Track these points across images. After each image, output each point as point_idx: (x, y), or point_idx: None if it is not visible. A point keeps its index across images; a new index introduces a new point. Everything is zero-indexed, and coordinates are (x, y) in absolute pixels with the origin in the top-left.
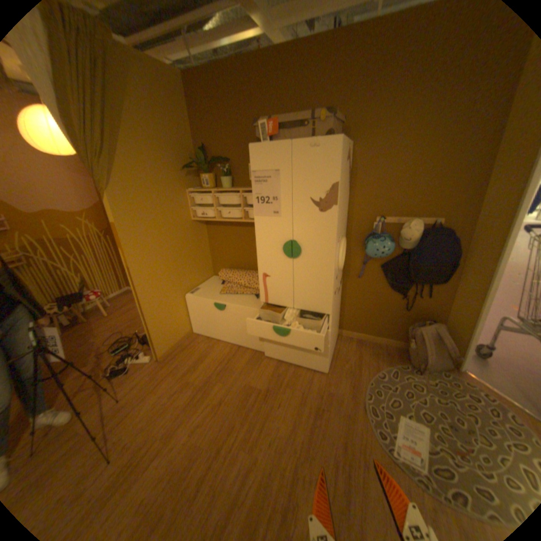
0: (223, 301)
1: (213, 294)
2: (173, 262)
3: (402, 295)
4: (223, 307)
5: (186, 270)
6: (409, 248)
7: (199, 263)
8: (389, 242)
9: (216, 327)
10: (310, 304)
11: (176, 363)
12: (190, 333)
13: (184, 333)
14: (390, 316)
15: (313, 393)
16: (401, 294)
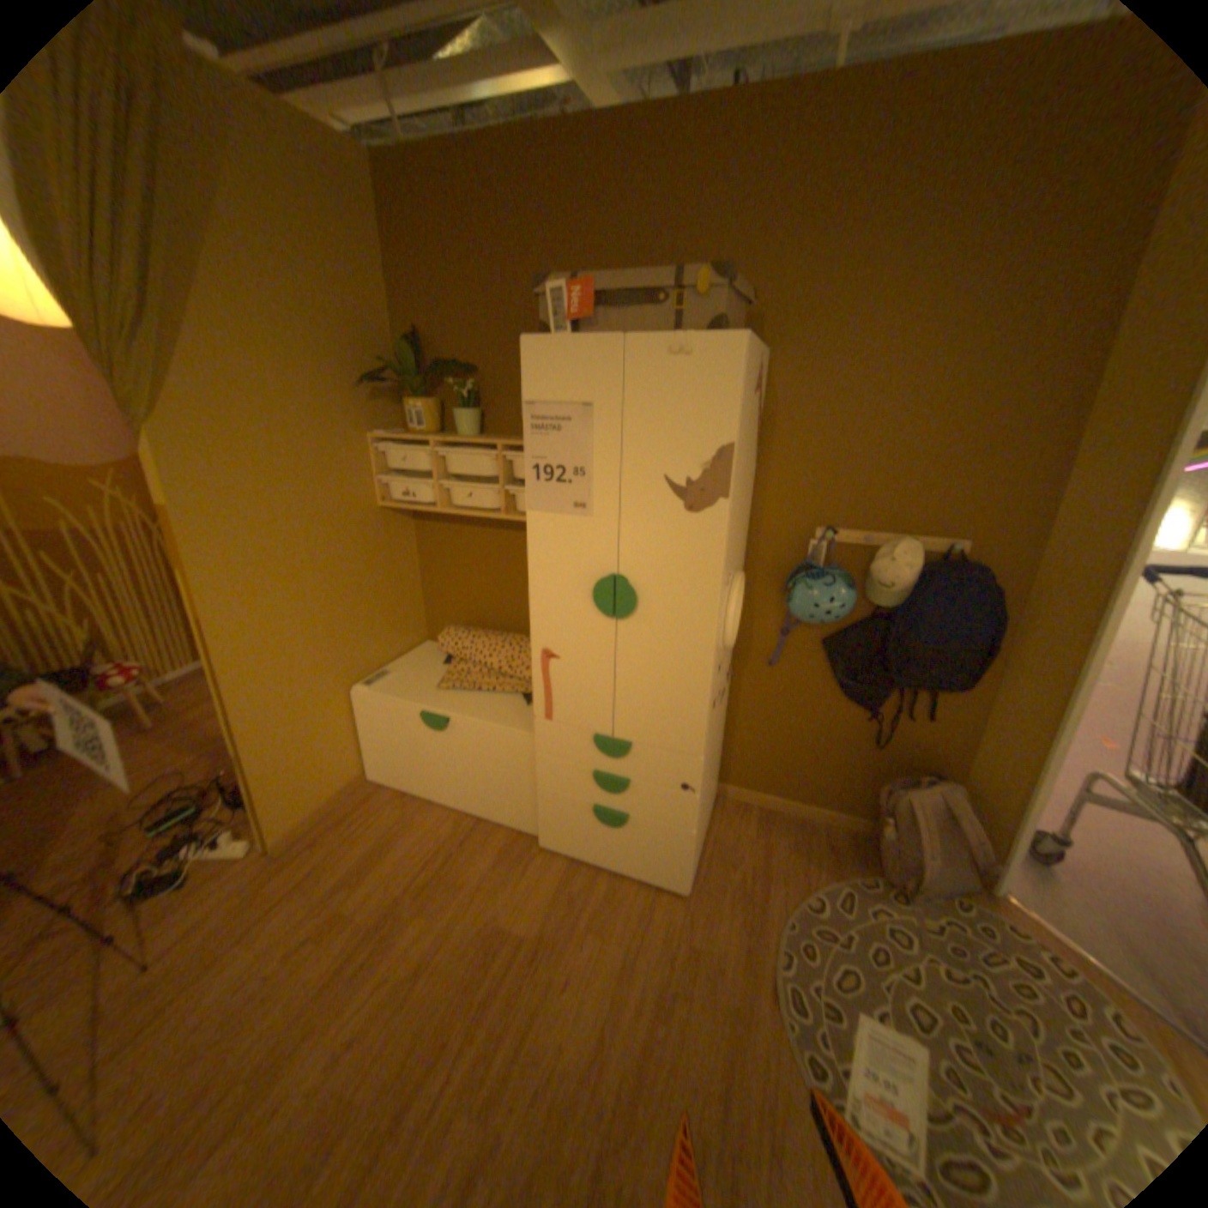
0: (445, 708)
1: (422, 688)
2: (323, 607)
3: (867, 712)
4: (443, 724)
5: (357, 628)
6: (889, 604)
7: (391, 611)
8: (844, 589)
9: (425, 770)
10: (654, 731)
11: (315, 861)
12: (360, 781)
13: (344, 783)
14: (839, 759)
15: (653, 948)
16: (866, 709)
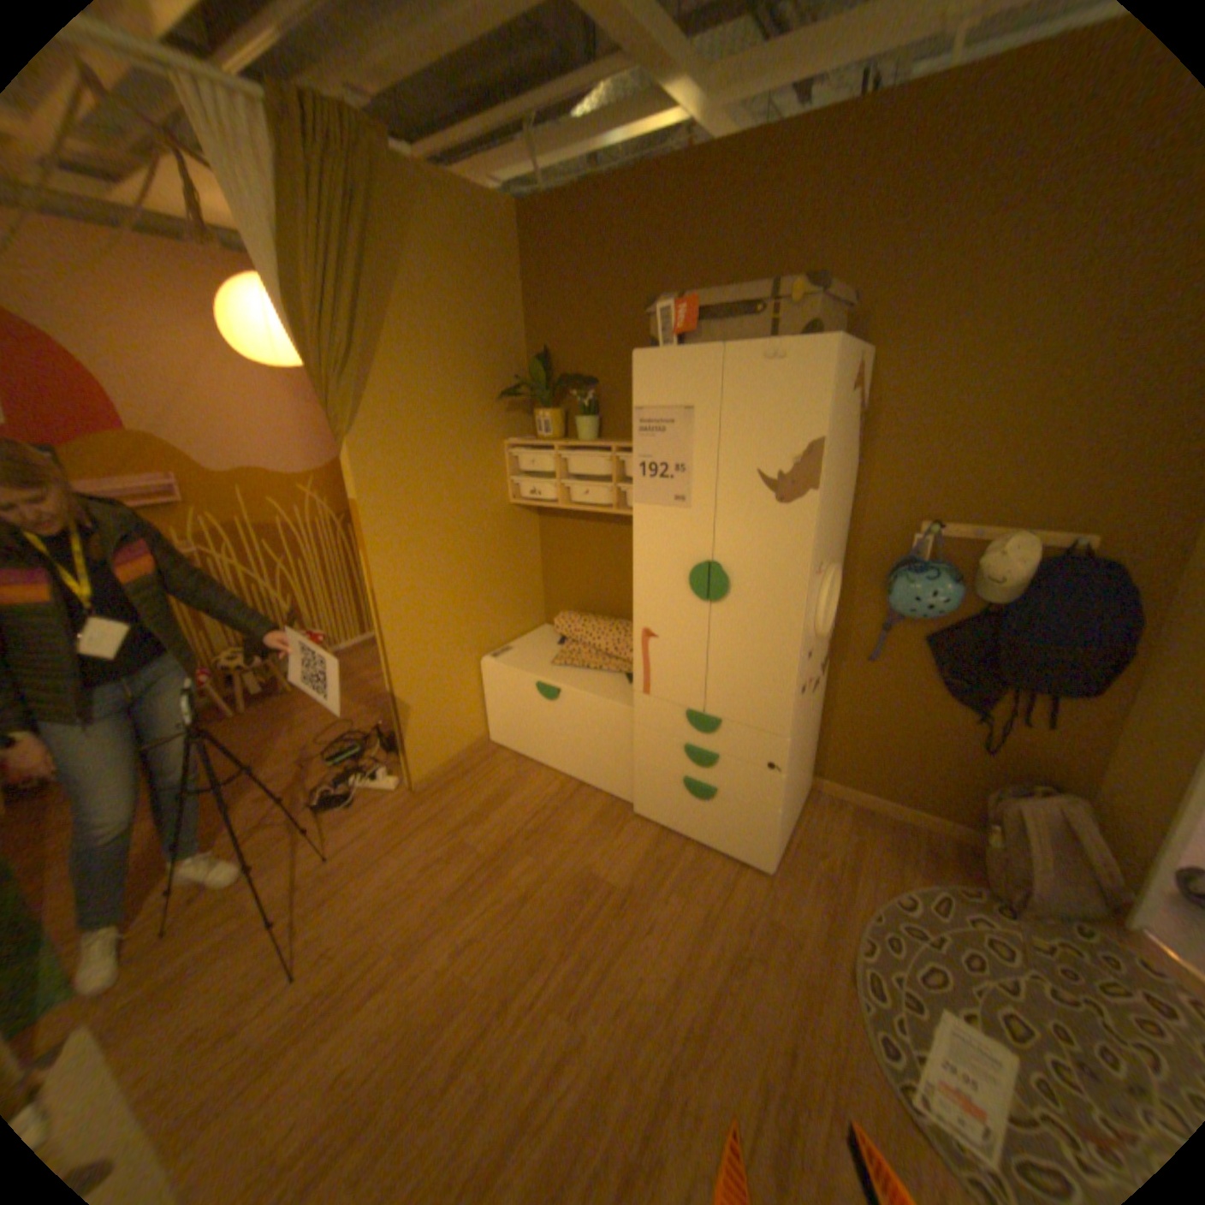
0: (557, 680)
1: (538, 662)
2: (462, 587)
3: (977, 714)
4: (555, 693)
5: (488, 607)
6: (1002, 600)
7: (516, 594)
8: (949, 583)
9: (538, 734)
10: (742, 709)
11: (447, 799)
12: (484, 740)
13: (472, 739)
14: (944, 761)
15: (733, 914)
16: (974, 711)
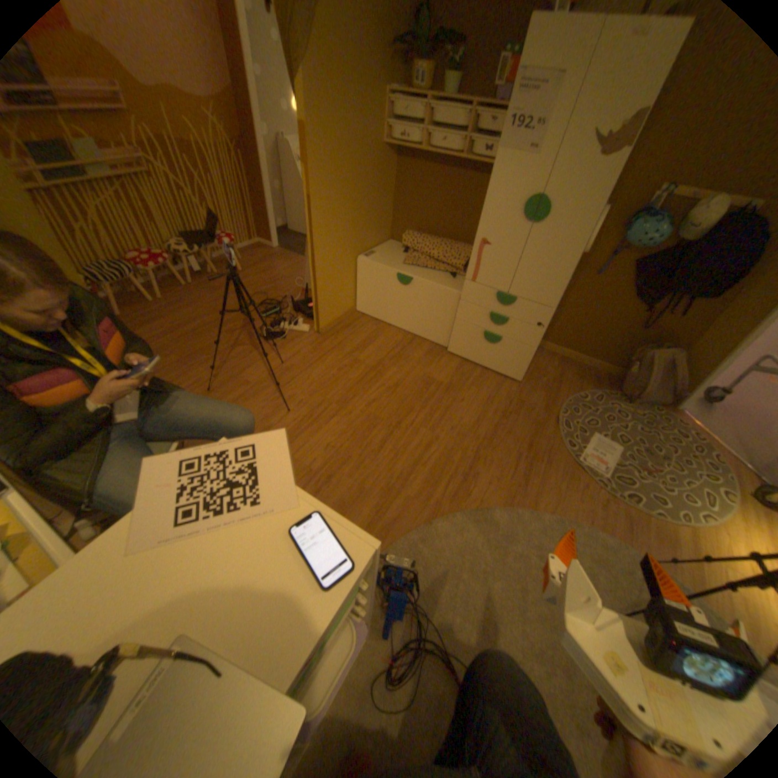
0: (409, 273)
1: (394, 263)
2: (353, 204)
3: (645, 307)
4: (409, 280)
5: (363, 222)
6: (688, 240)
7: (378, 216)
8: (666, 225)
9: (391, 307)
10: (532, 291)
11: (340, 339)
12: (353, 310)
13: (347, 309)
14: (617, 332)
15: (501, 396)
16: (645, 305)
